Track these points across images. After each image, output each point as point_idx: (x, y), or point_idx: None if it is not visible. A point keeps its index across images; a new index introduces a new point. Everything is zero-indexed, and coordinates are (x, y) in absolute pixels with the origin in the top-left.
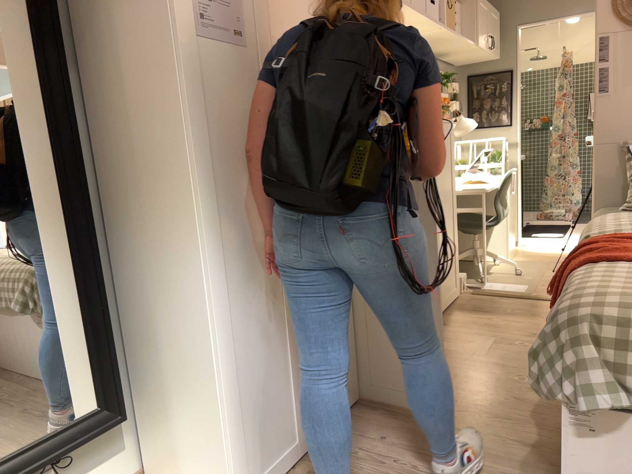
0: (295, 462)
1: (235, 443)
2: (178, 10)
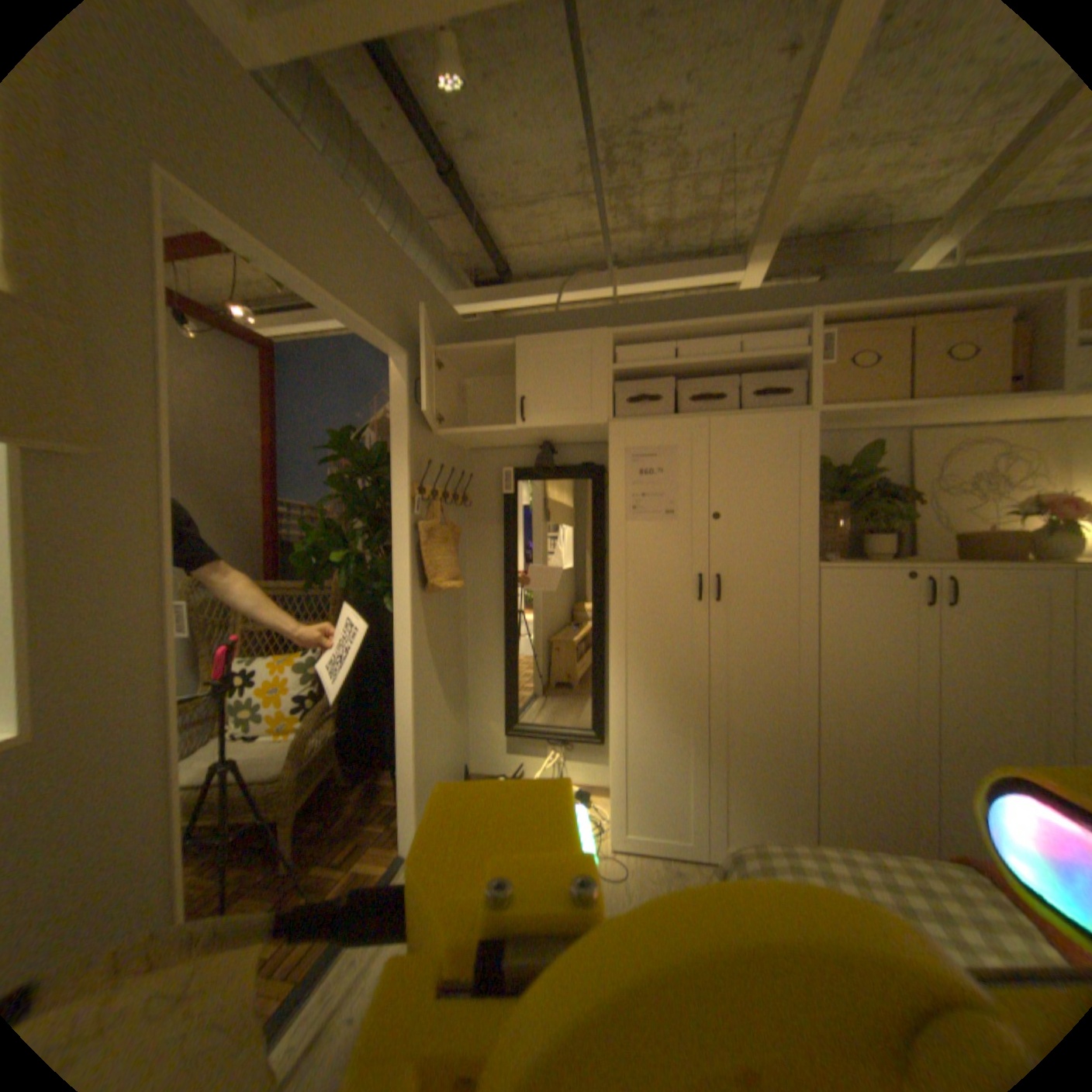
0: (686, 861)
1: (615, 794)
2: (609, 508)
